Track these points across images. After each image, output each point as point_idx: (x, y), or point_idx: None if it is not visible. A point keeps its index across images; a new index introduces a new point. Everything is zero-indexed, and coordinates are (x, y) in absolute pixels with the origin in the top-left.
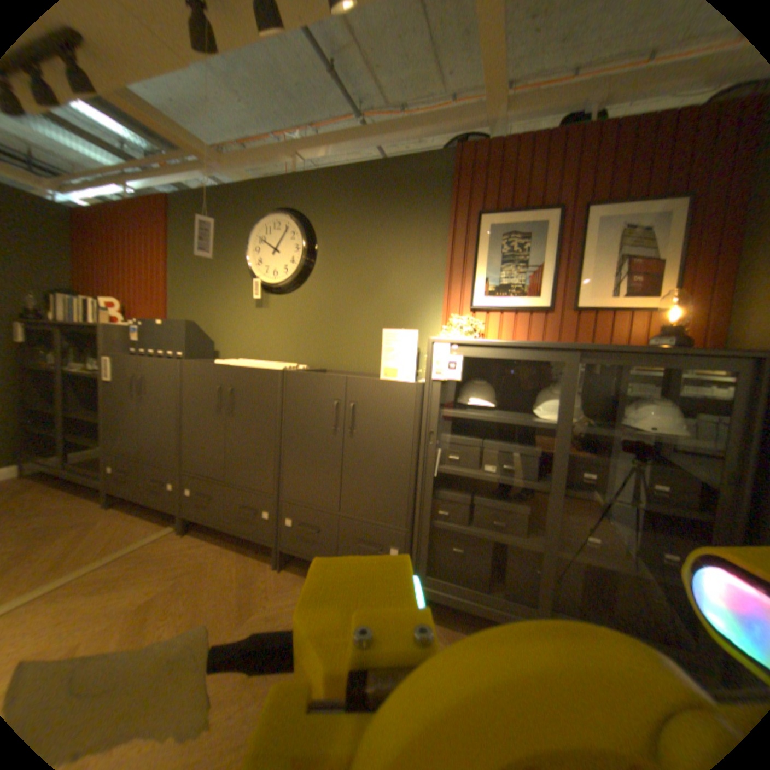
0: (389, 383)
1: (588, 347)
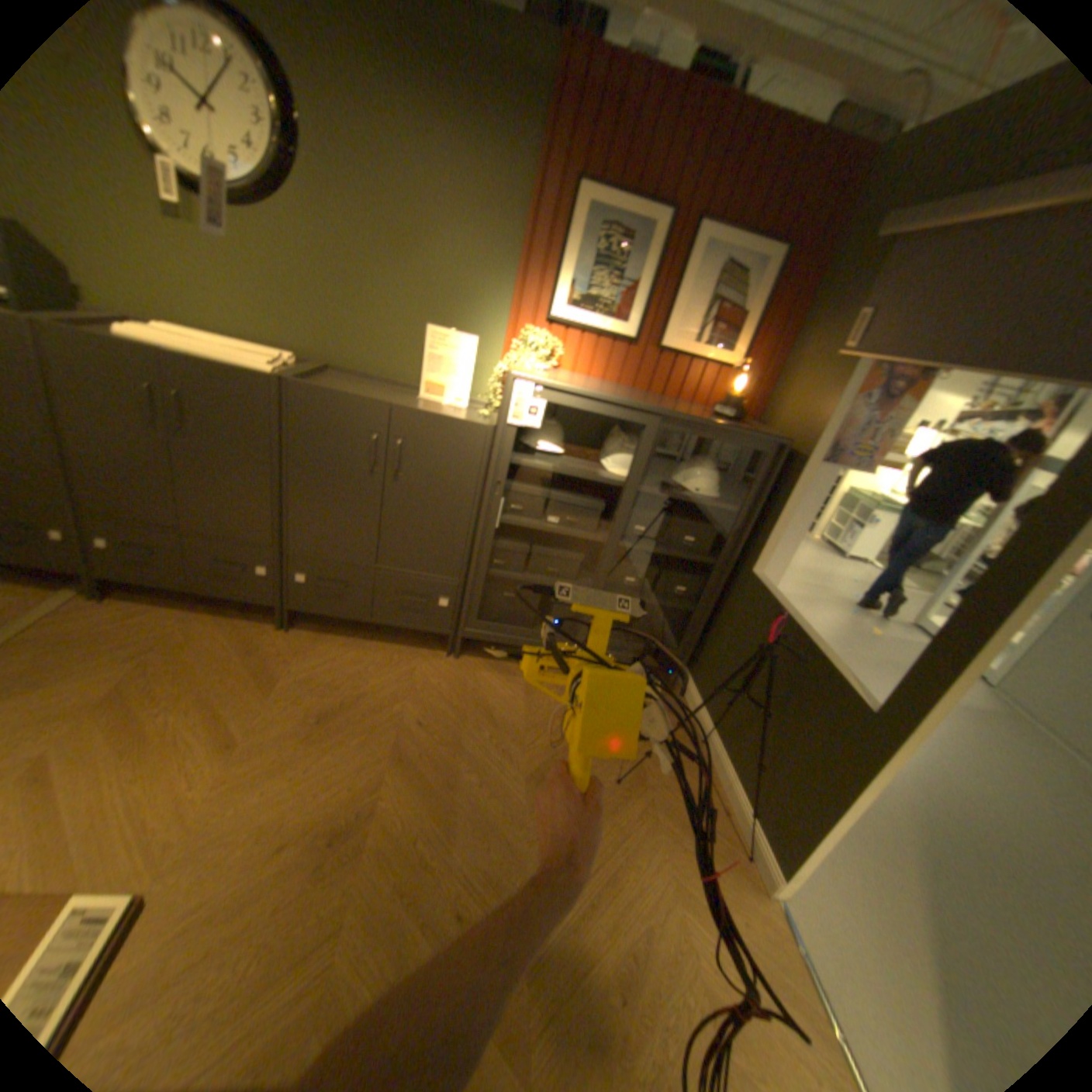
0: (451, 423)
1: (668, 416)
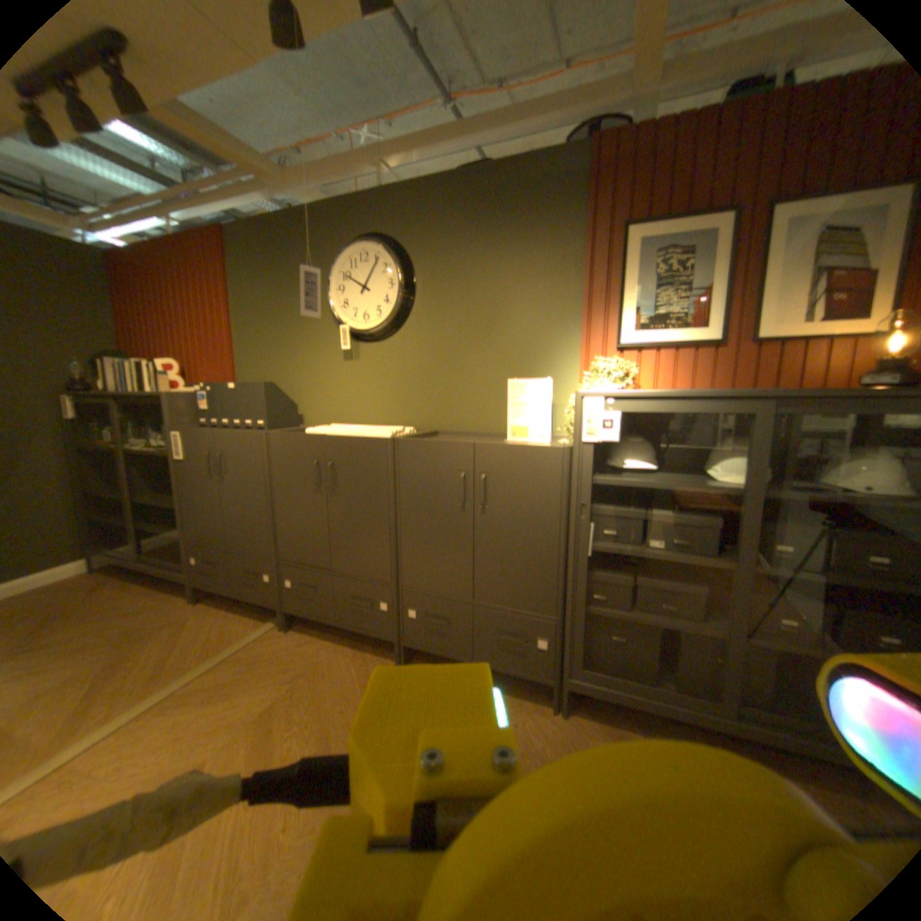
0: (528, 449)
1: (788, 393)
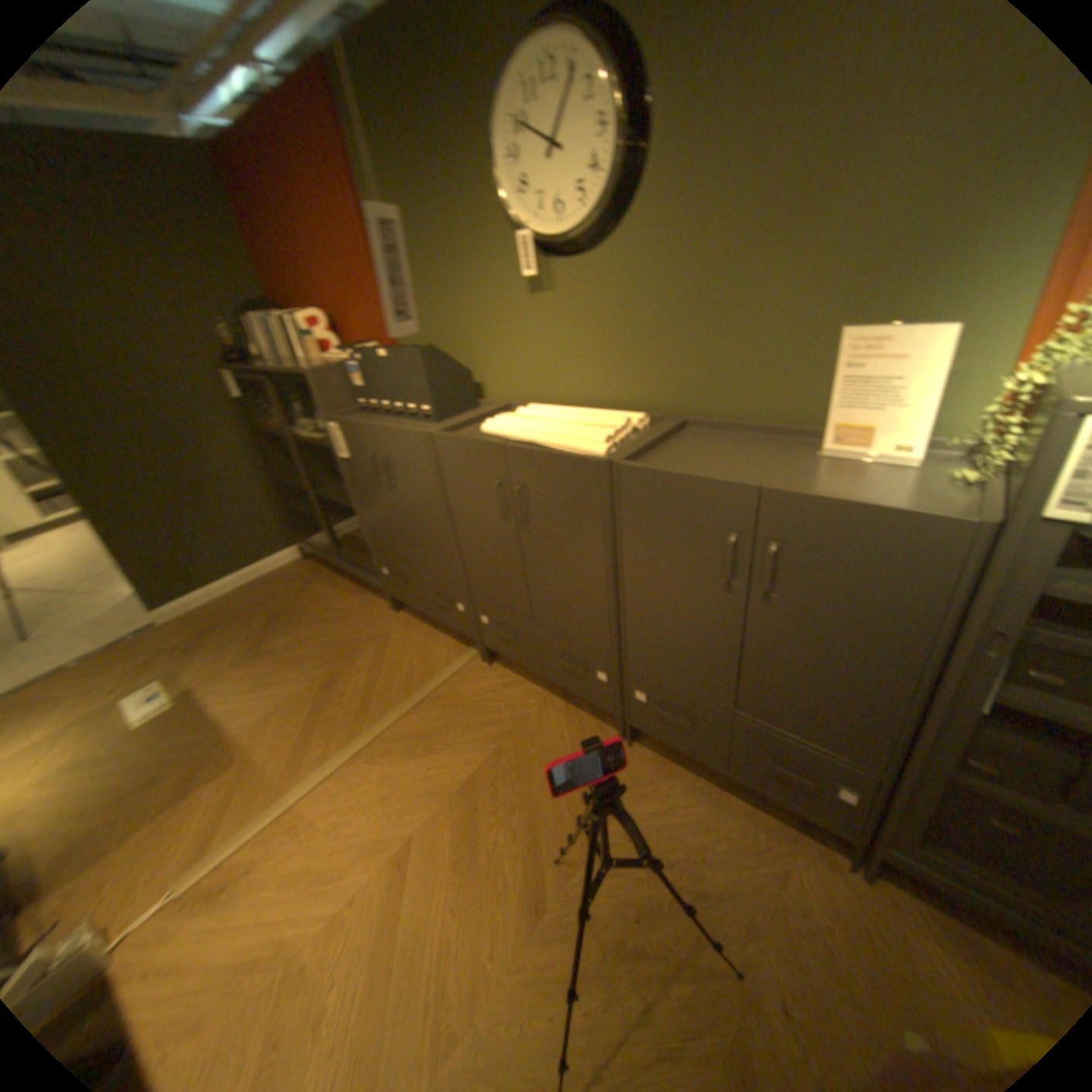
0: (883, 517)
1: None
